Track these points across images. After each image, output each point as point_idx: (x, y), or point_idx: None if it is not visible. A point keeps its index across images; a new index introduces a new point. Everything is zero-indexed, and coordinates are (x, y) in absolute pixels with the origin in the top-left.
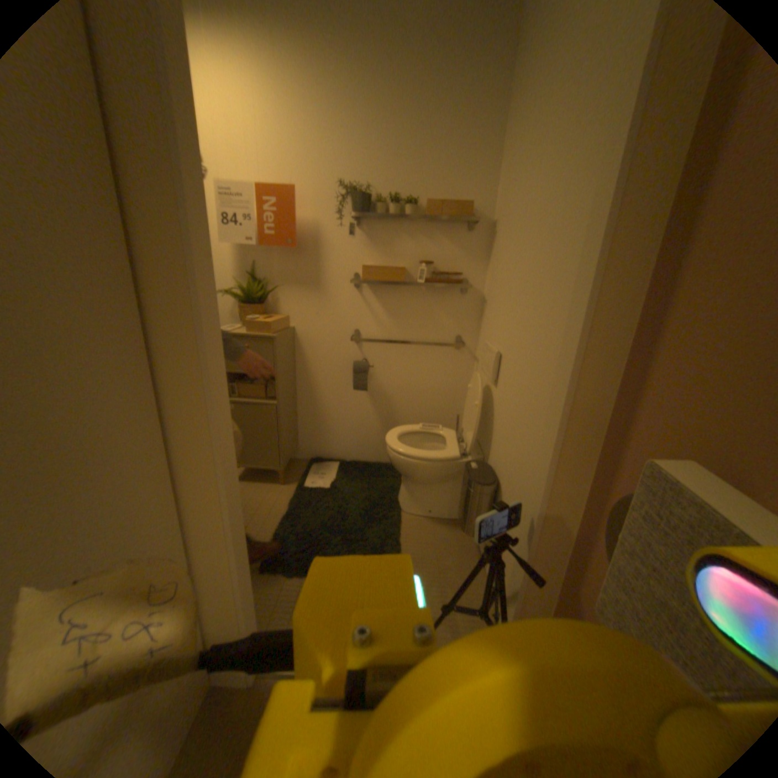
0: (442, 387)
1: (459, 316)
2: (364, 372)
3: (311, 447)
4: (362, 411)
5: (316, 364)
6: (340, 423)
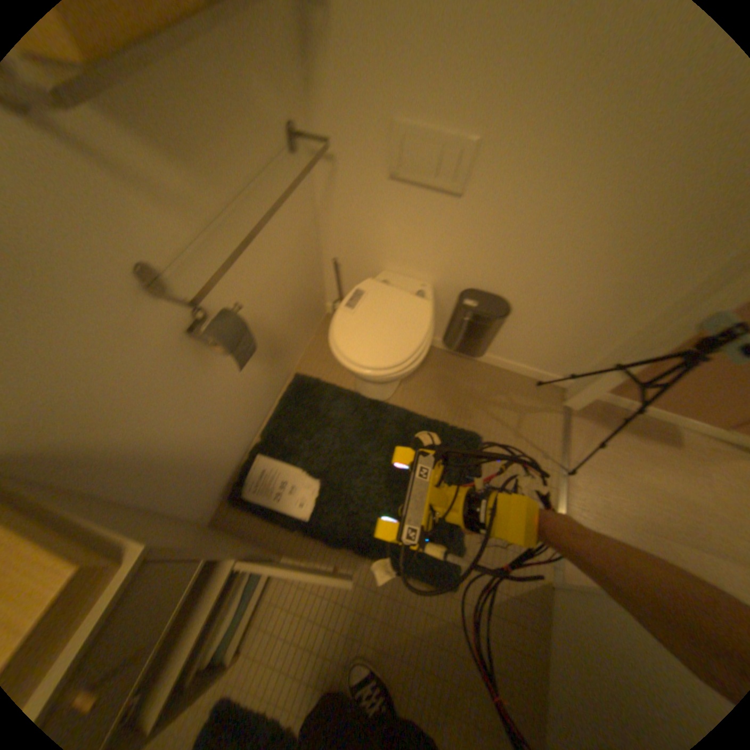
0: (295, 242)
1: (279, 75)
2: (244, 336)
3: (210, 500)
4: (237, 382)
5: (118, 430)
6: (223, 431)
